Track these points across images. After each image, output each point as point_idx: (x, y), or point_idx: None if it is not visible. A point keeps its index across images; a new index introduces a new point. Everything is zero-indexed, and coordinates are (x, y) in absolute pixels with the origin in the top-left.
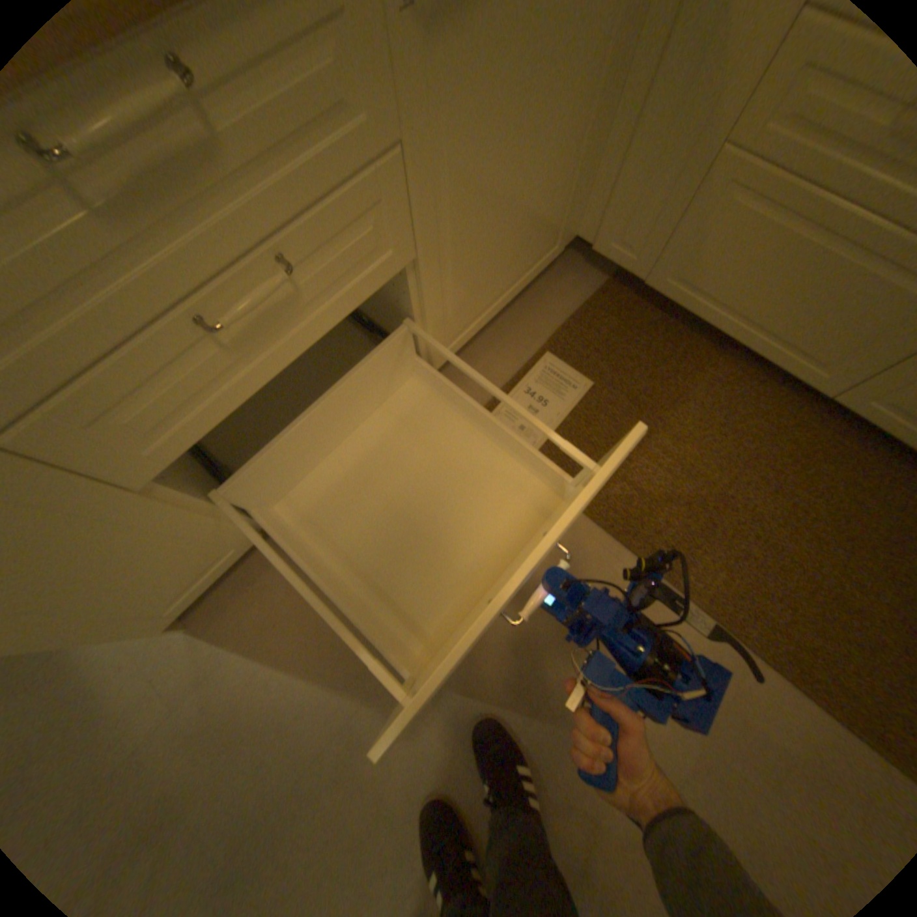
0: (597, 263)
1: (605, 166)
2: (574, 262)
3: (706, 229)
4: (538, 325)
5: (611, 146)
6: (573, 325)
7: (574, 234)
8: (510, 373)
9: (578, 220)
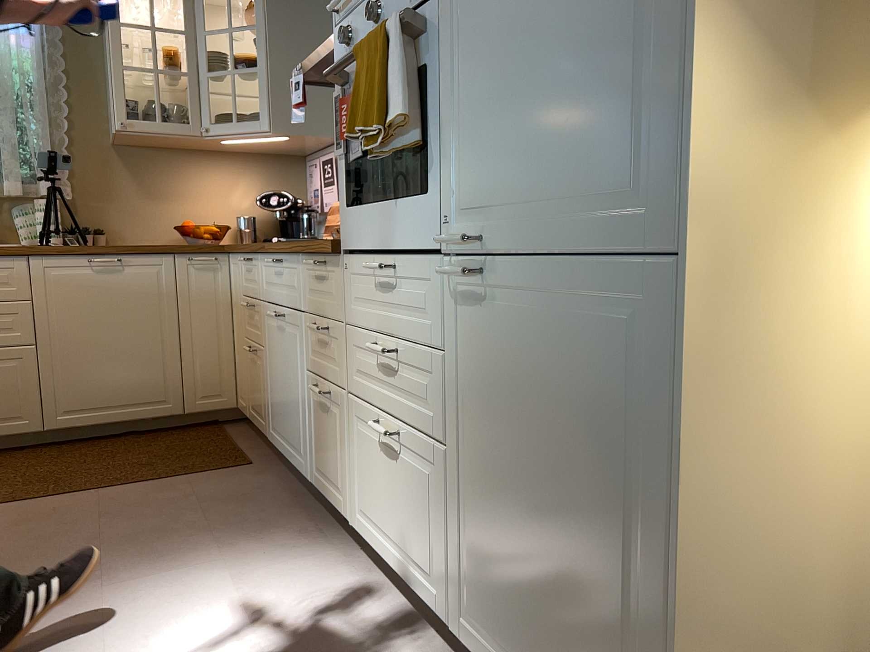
0: None
1: None
2: None
3: None
4: None
5: None
6: None
7: None
8: None
9: None
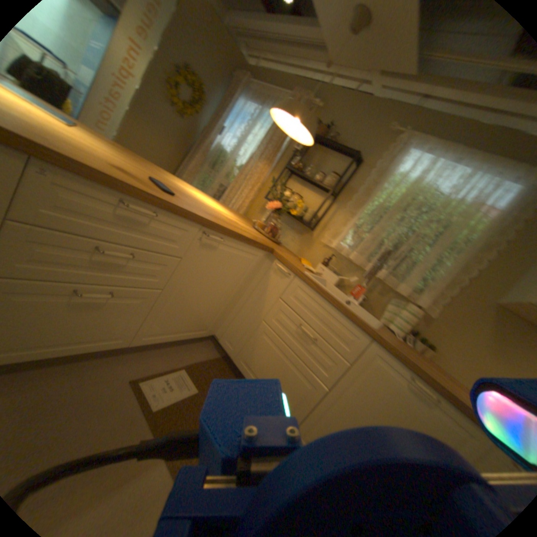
0: (218, 350)
1: (231, 315)
2: (210, 345)
3: (255, 345)
4: (185, 359)
5: (234, 310)
6: (200, 366)
7: (213, 333)
8: (162, 370)
9: (217, 328)
